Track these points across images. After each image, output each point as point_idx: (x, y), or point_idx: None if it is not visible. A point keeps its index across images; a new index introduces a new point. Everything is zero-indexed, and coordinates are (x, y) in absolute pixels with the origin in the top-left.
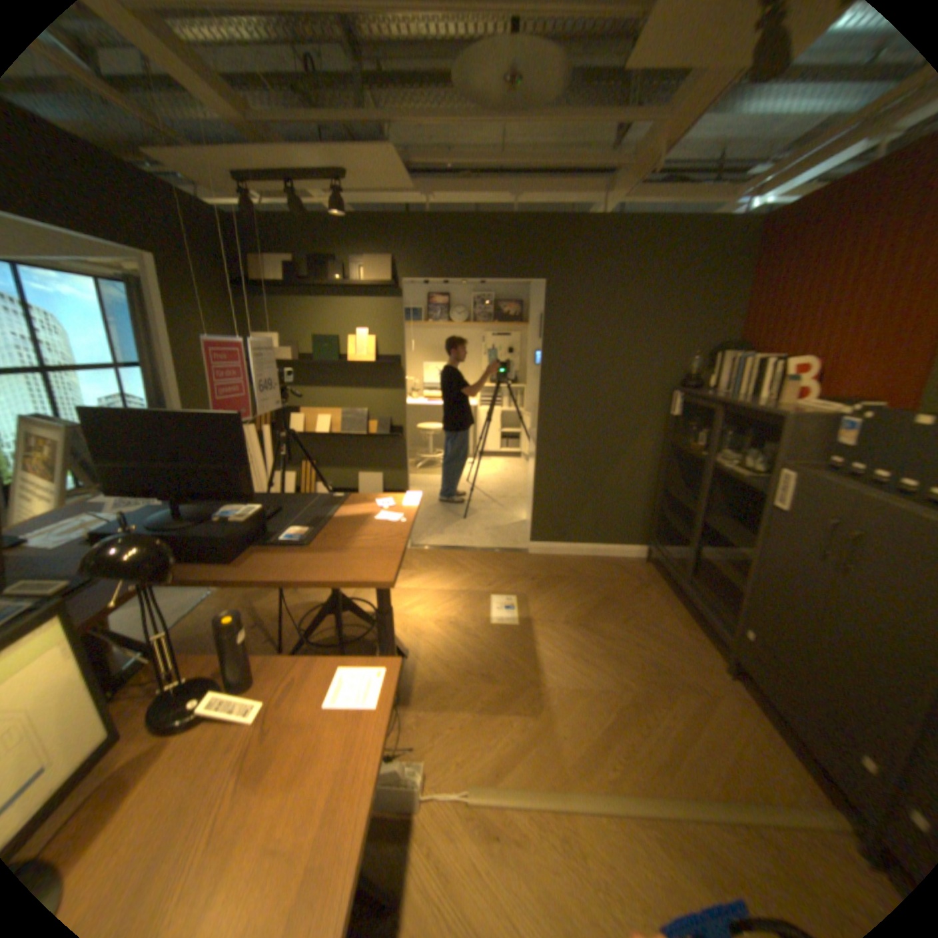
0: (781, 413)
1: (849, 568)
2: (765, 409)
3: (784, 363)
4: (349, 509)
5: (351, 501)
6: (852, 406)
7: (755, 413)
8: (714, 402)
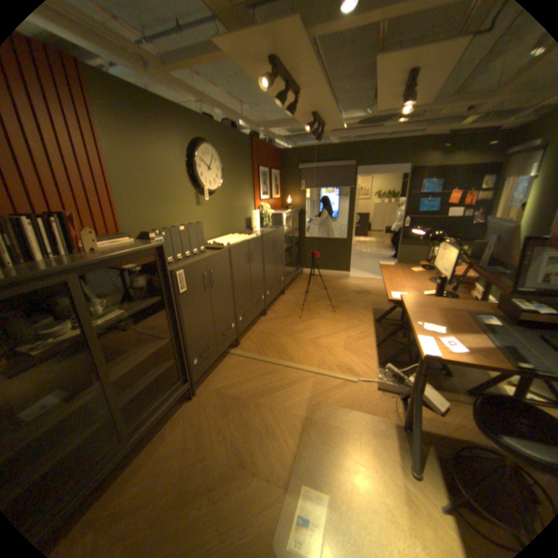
0: (158, 244)
1: (212, 284)
2: (144, 247)
3: (55, 217)
4: (484, 344)
5: (500, 358)
6: (154, 232)
7: (124, 257)
8: (53, 273)
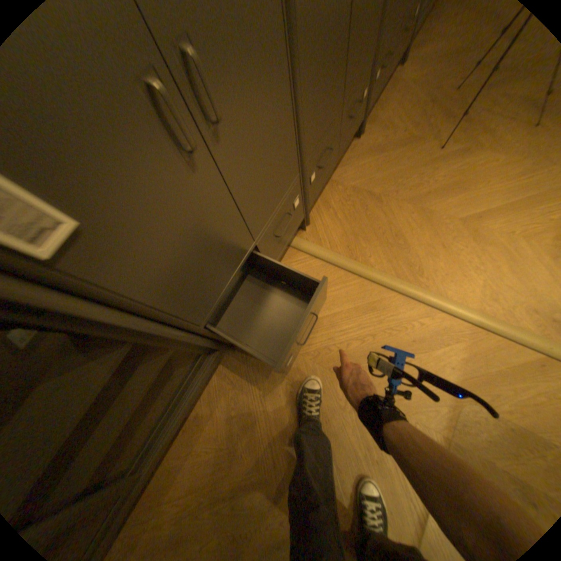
0: None
1: (214, 123)
2: None
3: None
4: None
5: None
6: None
7: None
8: None
